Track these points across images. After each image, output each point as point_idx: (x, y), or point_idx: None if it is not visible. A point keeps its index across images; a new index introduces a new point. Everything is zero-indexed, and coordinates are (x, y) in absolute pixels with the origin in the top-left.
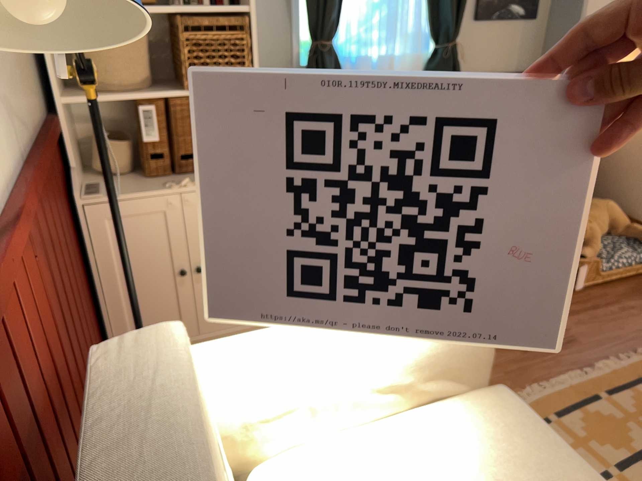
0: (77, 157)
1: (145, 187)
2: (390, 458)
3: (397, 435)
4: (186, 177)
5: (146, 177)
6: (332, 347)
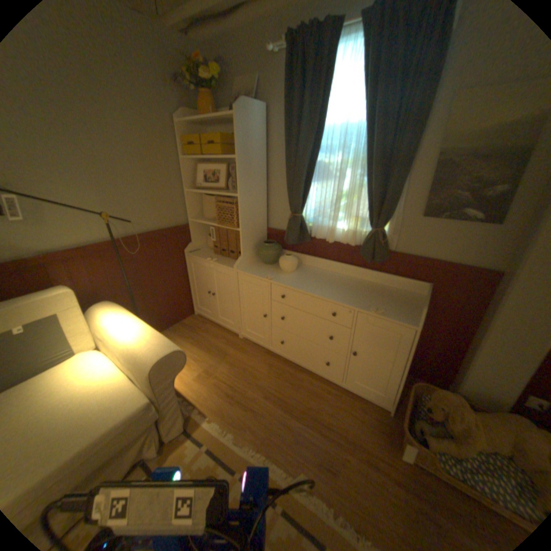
0: (201, 239)
1: (205, 256)
2: (96, 378)
3: (110, 376)
4: (221, 258)
5: (214, 253)
6: (120, 331)
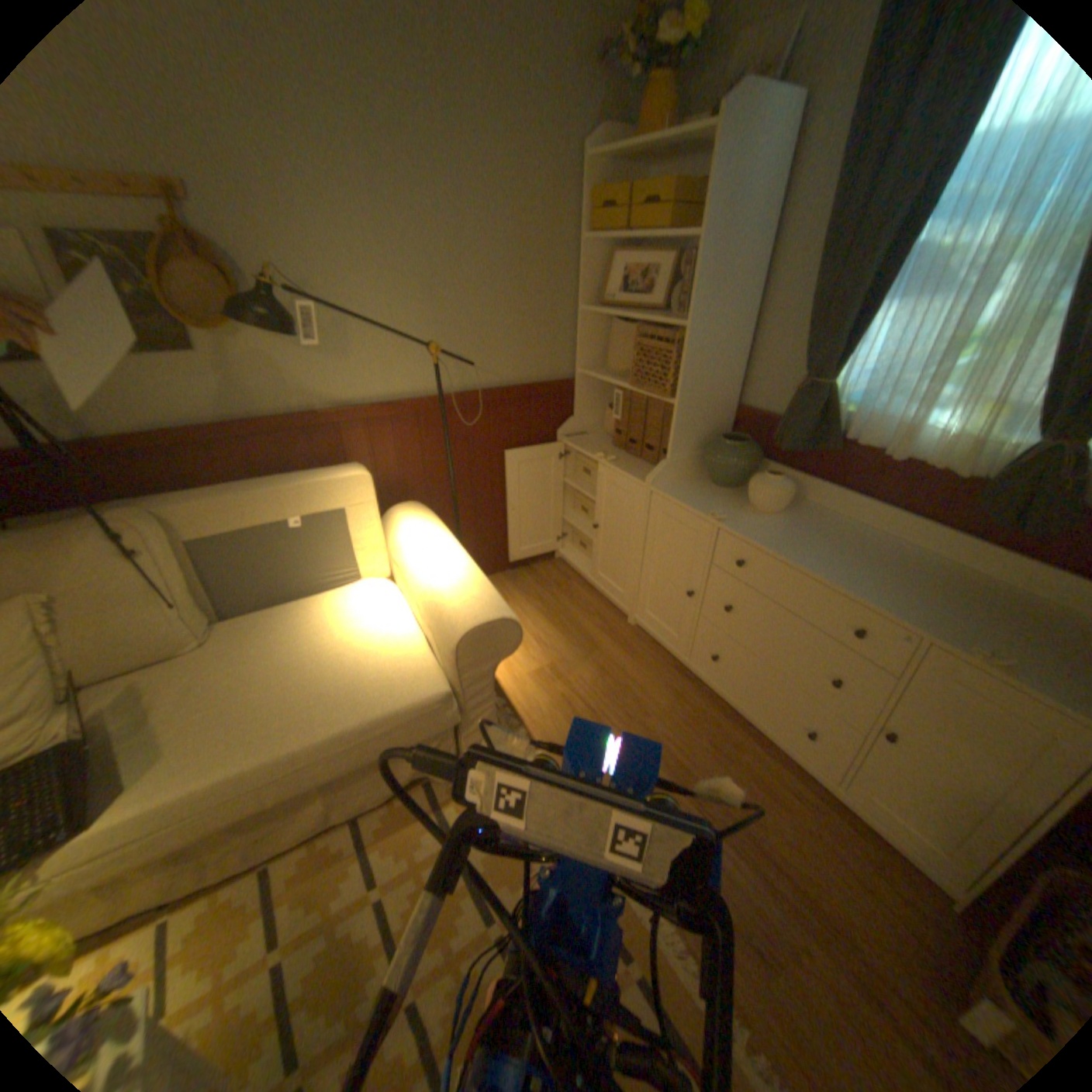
0: (592, 413)
1: (594, 448)
2: (382, 626)
3: (401, 629)
4: (624, 456)
5: (611, 444)
6: (426, 559)
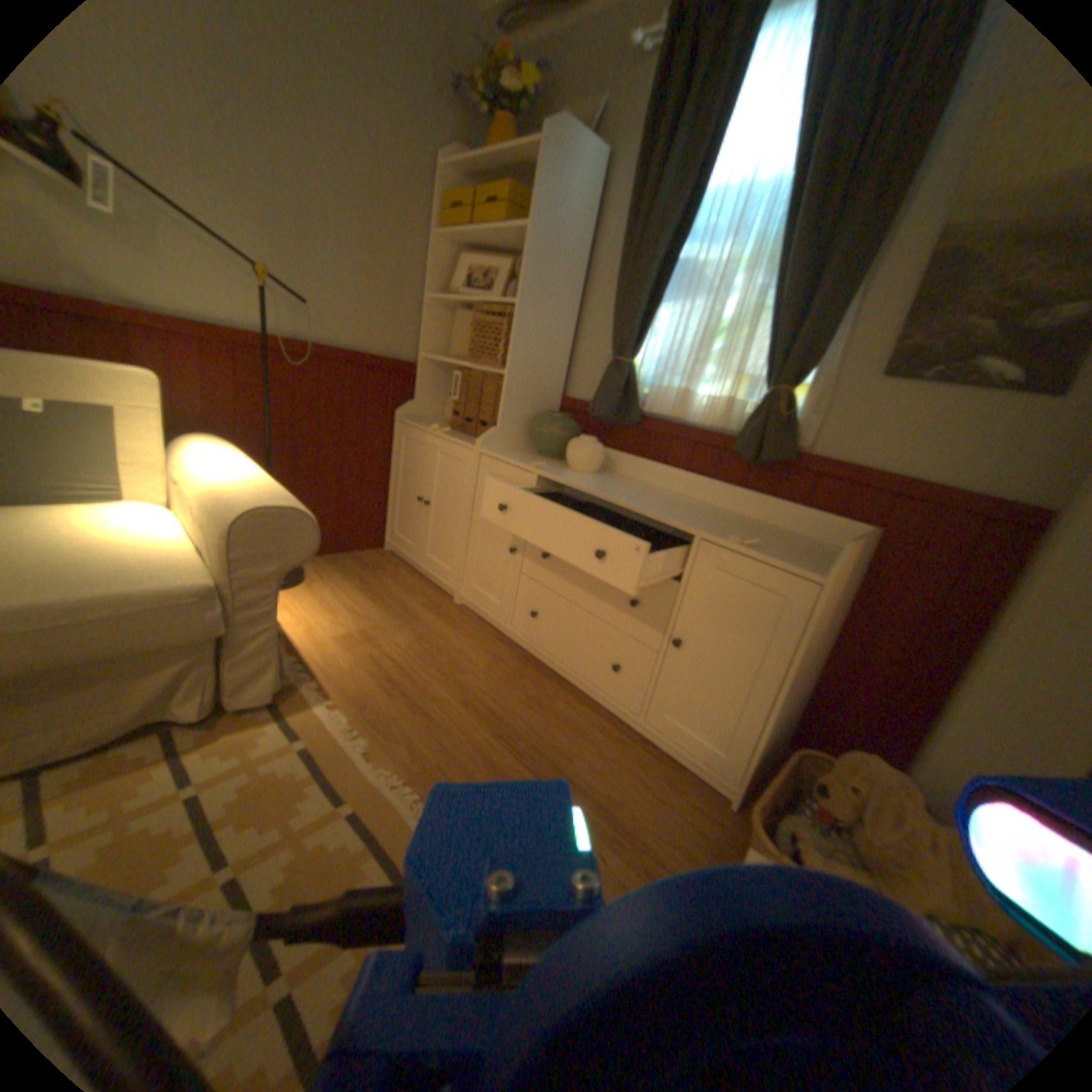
0: (434, 402)
1: (431, 427)
2: (137, 533)
3: (164, 537)
4: (460, 435)
5: (450, 428)
6: (215, 467)
